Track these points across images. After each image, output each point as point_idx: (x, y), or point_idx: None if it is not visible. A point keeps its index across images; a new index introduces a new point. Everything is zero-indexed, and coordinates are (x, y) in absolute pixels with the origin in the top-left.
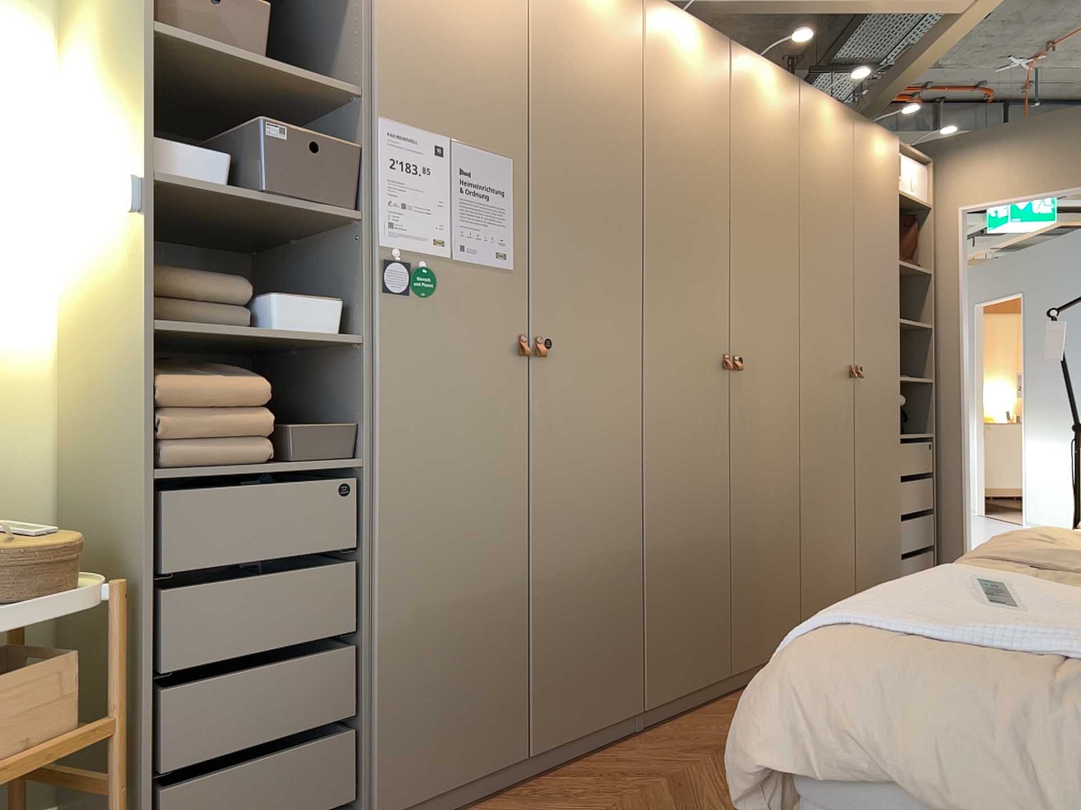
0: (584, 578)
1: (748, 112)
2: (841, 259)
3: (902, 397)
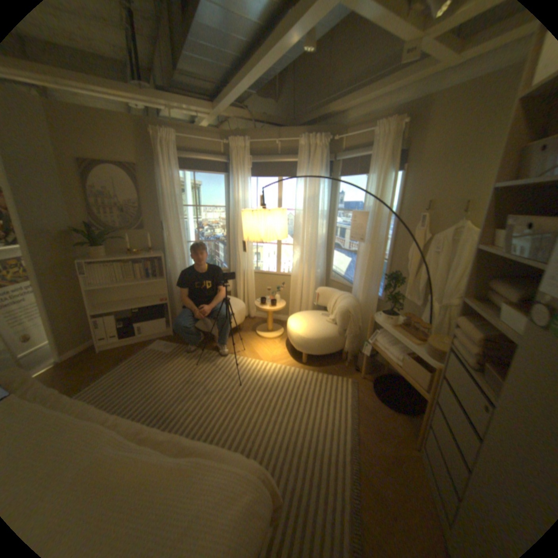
0: None
1: None
2: None
3: None
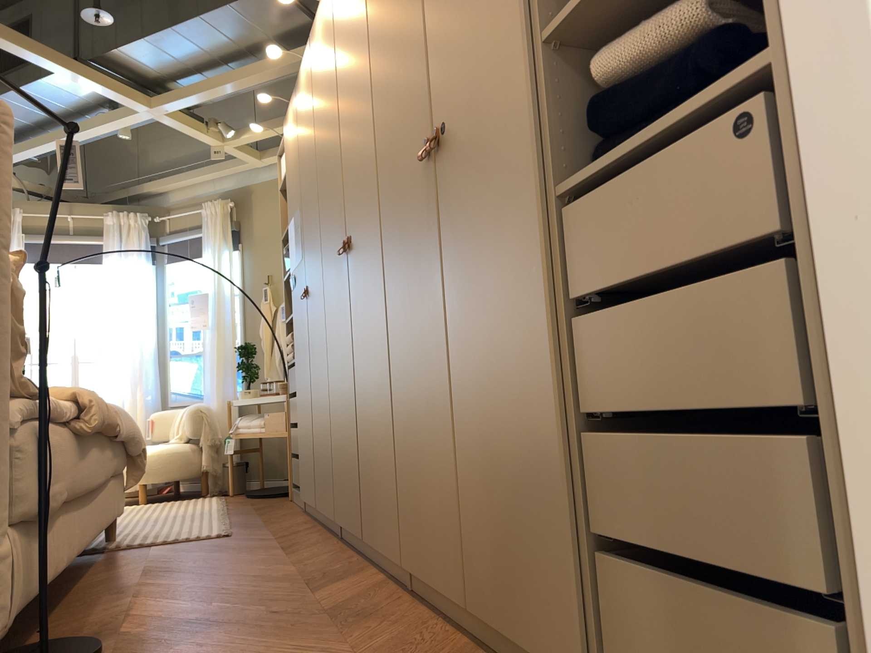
0: (323, 415)
1: (343, 17)
2: (406, 11)
3: (635, 48)
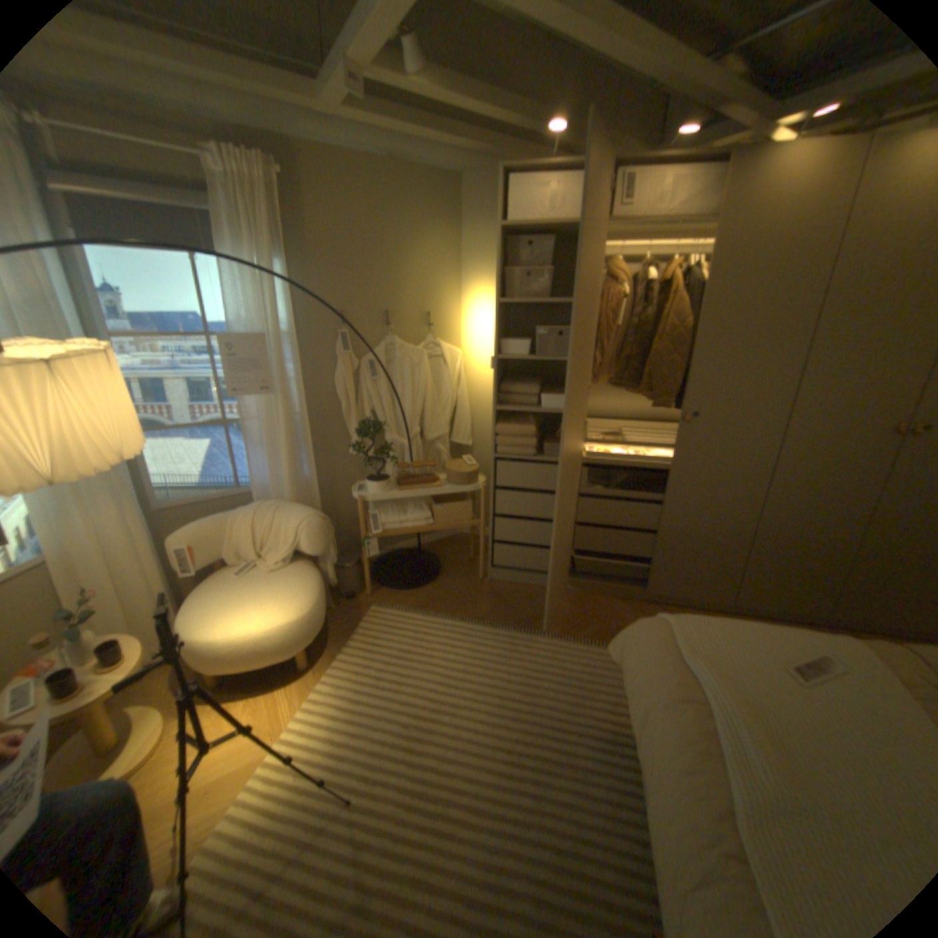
0: (699, 534)
1: None
2: None
3: None
